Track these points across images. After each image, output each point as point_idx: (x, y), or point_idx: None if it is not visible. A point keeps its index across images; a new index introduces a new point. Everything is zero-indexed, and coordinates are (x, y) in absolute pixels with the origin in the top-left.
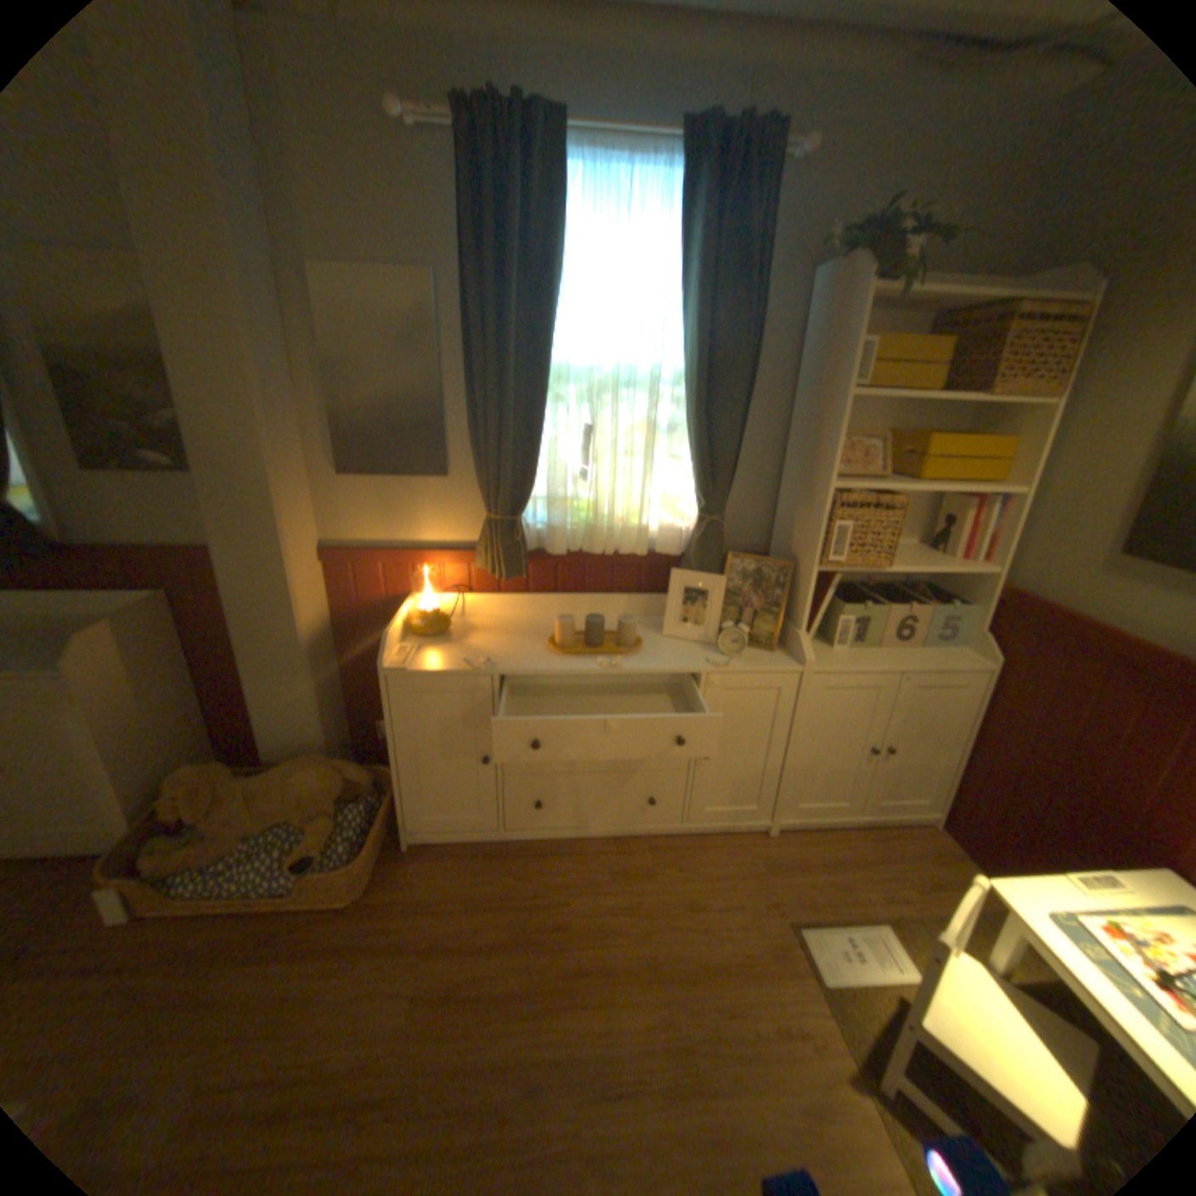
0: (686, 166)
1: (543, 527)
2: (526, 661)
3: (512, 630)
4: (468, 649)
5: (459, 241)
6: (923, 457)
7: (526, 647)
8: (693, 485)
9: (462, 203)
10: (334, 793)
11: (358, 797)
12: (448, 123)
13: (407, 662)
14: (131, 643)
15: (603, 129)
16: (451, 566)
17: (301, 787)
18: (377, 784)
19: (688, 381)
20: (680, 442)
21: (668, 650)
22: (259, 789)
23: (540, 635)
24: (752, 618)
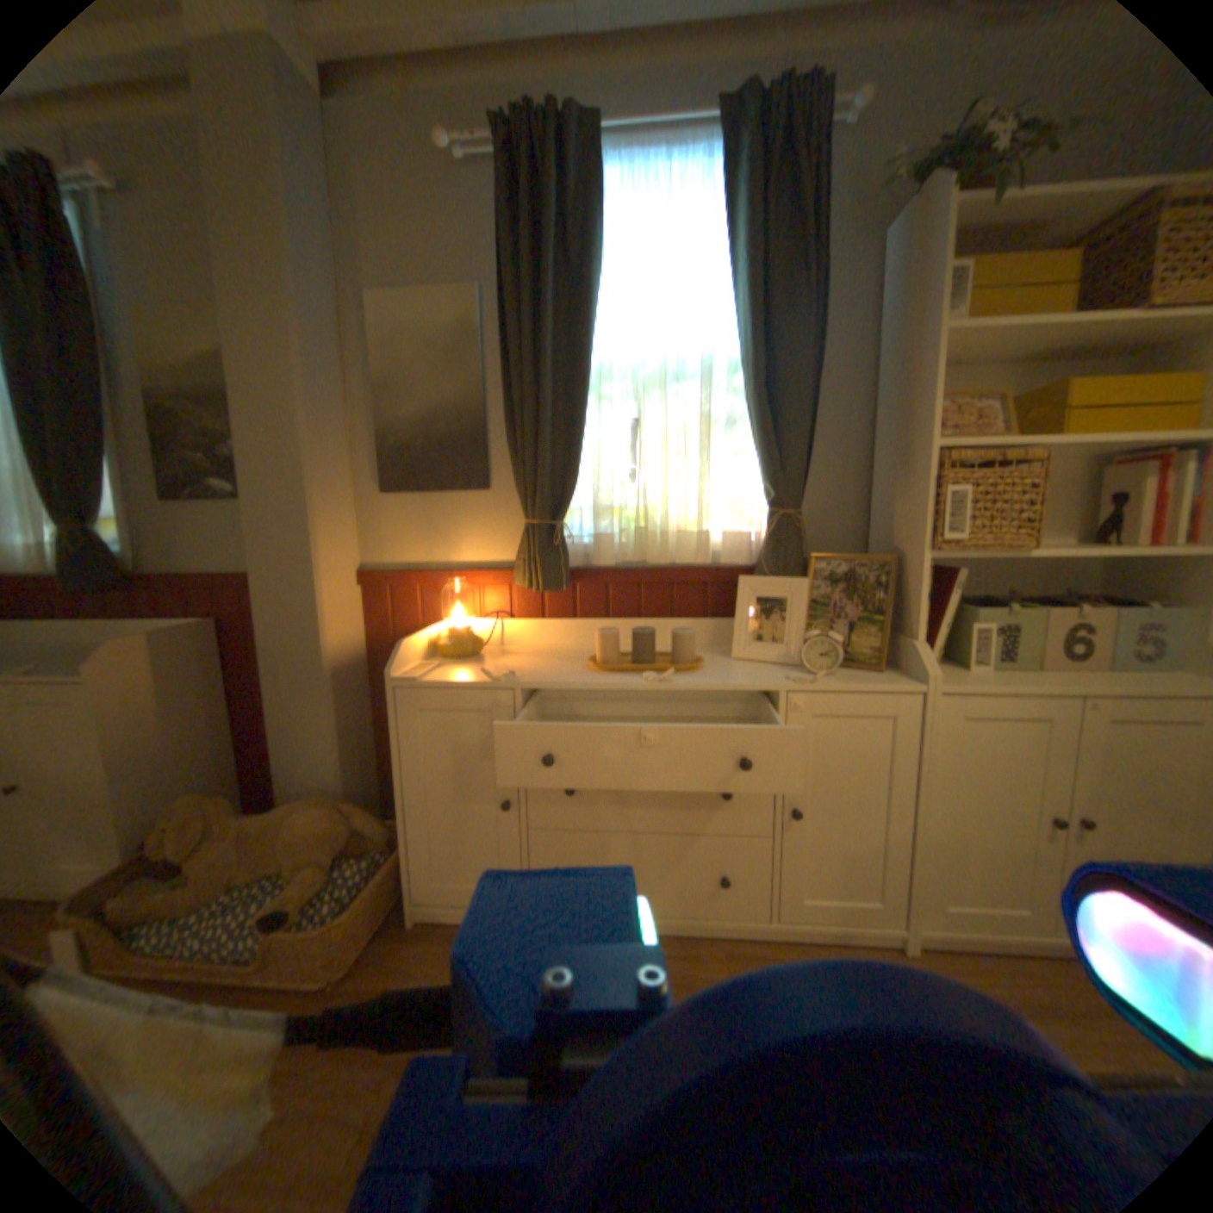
0: (729, 151)
1: (591, 538)
2: (559, 676)
3: (554, 654)
4: (496, 667)
5: (499, 243)
6: (1064, 411)
7: (563, 666)
8: (763, 482)
9: (504, 212)
10: (338, 841)
11: (369, 853)
12: (494, 149)
13: (423, 673)
14: (170, 662)
15: (642, 131)
16: (491, 585)
17: (300, 828)
18: (395, 842)
19: (745, 358)
20: (743, 433)
21: (739, 671)
22: (258, 828)
23: (584, 658)
24: (848, 629)
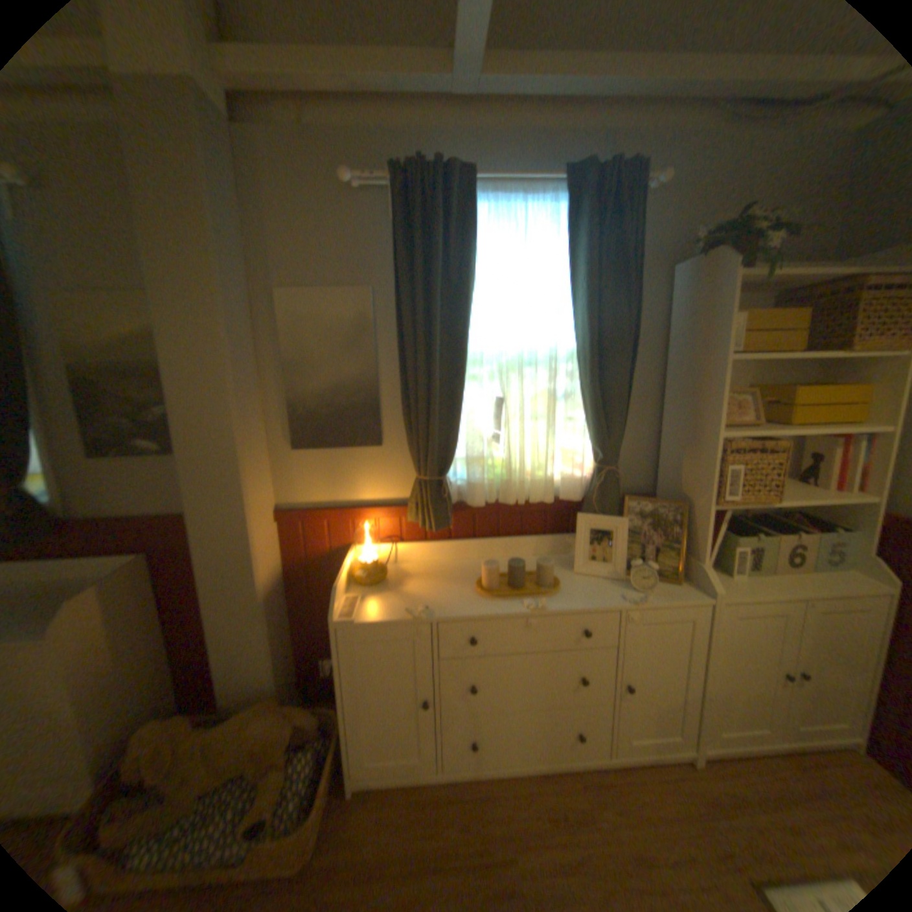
0: (567, 199)
1: (462, 482)
2: (460, 606)
3: (441, 574)
4: (405, 596)
5: (394, 264)
6: (792, 406)
7: (457, 592)
8: (588, 440)
9: (396, 237)
10: (285, 744)
11: (305, 743)
12: (385, 183)
13: (354, 614)
14: (112, 605)
15: (502, 178)
16: (386, 520)
17: (254, 740)
18: (322, 728)
19: (581, 357)
20: (575, 406)
21: (585, 588)
22: (216, 744)
23: (466, 578)
24: (657, 555)
